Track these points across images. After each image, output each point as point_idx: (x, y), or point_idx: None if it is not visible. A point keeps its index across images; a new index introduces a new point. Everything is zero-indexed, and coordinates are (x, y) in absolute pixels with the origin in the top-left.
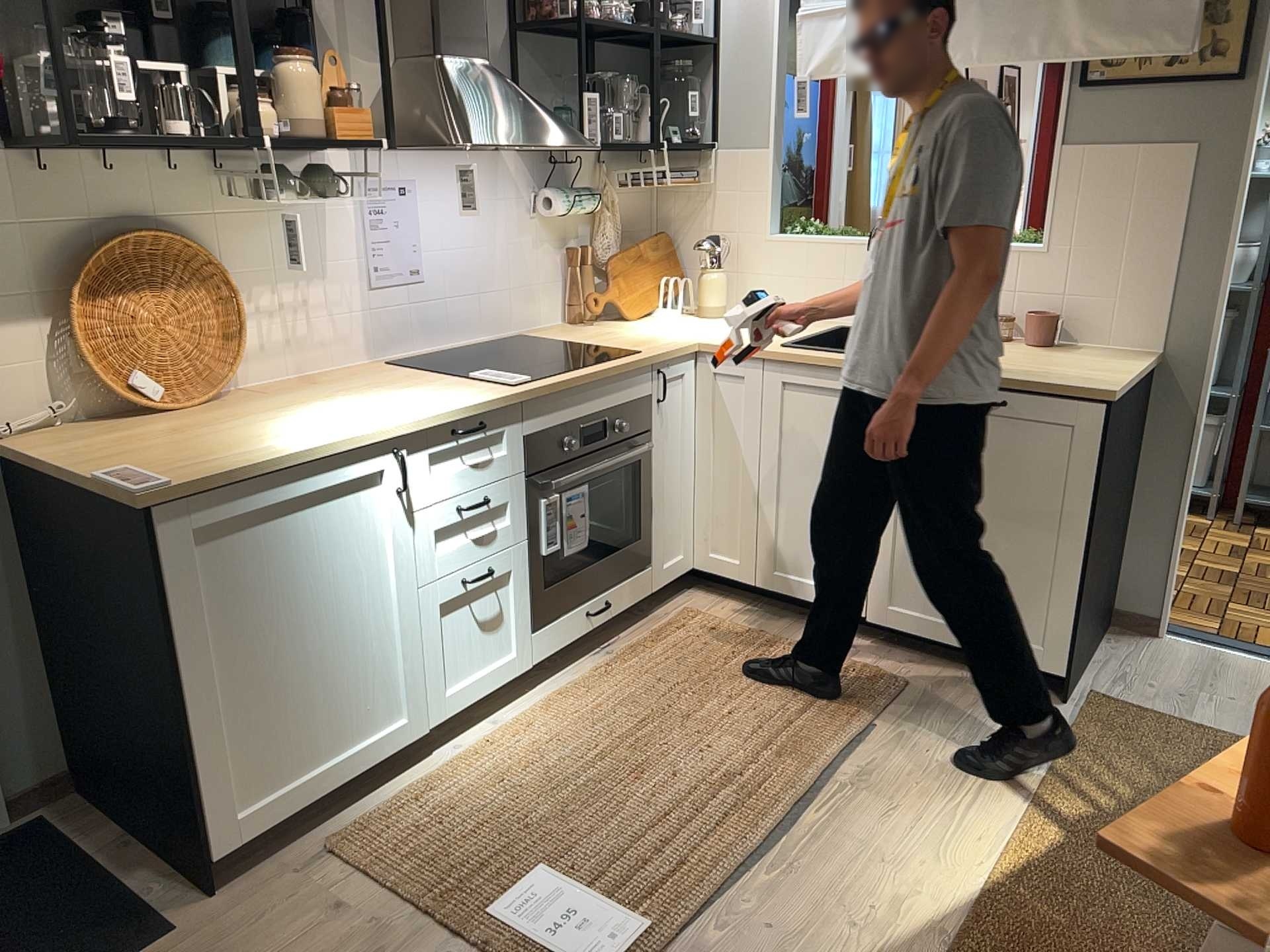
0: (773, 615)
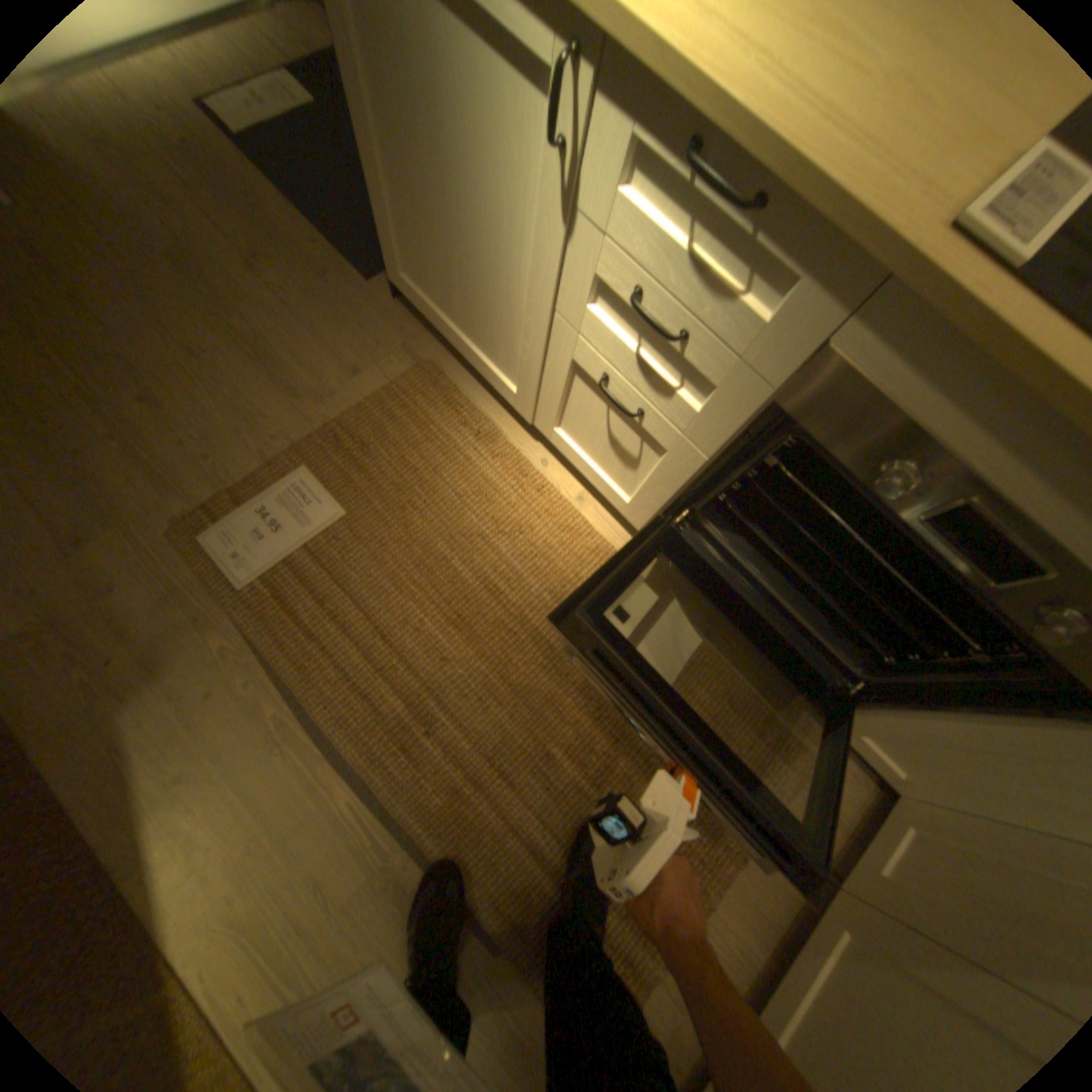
0: (800, 898)
